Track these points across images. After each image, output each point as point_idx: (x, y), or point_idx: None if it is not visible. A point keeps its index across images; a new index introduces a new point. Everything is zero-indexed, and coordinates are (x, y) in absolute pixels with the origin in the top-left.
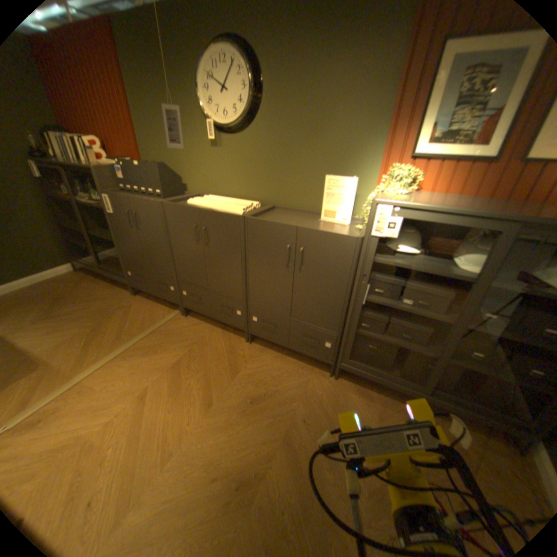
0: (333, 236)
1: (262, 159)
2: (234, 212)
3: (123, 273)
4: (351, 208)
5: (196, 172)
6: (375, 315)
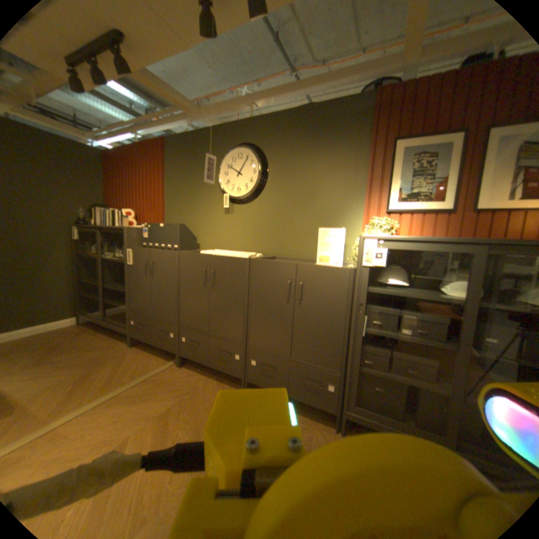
0: (329, 268)
1: (266, 220)
2: (241, 256)
3: (125, 323)
4: (342, 252)
5: (209, 233)
6: (376, 348)
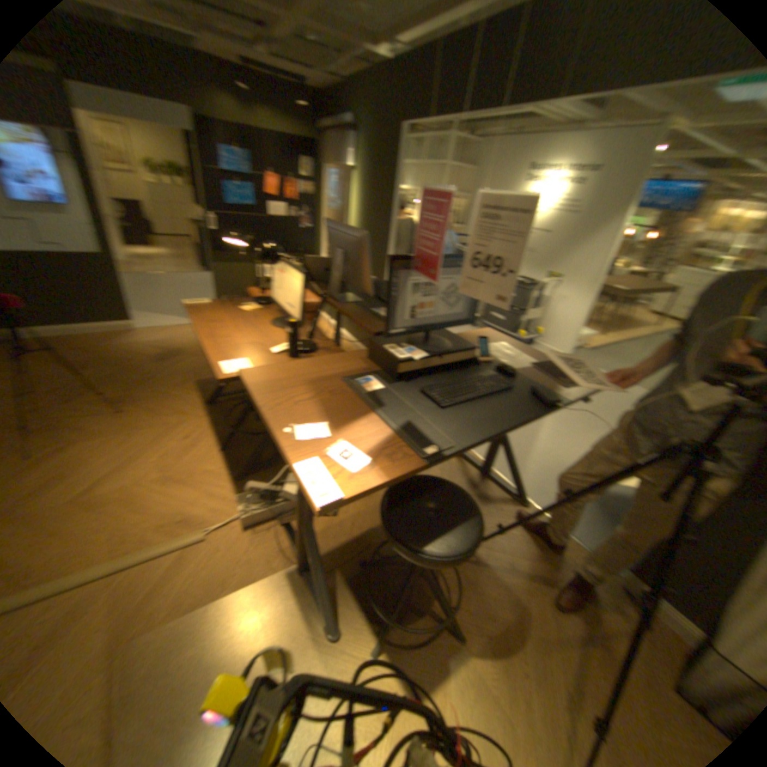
0: None
1: None
2: None
3: None
4: None
5: None
6: None
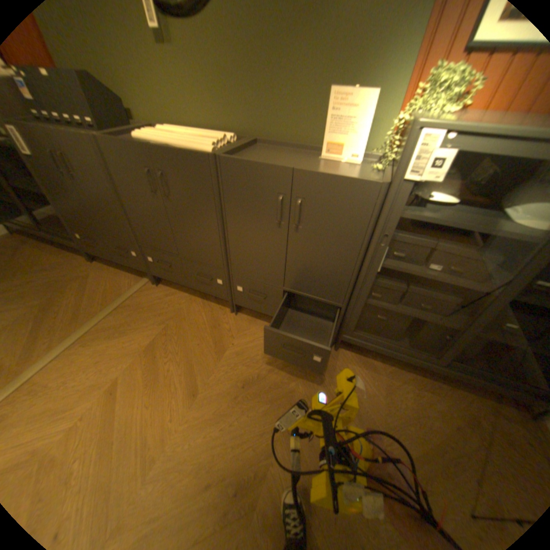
0: (345, 182)
1: (234, 64)
2: (199, 149)
3: (71, 236)
4: (364, 138)
5: (140, 90)
6: (389, 283)
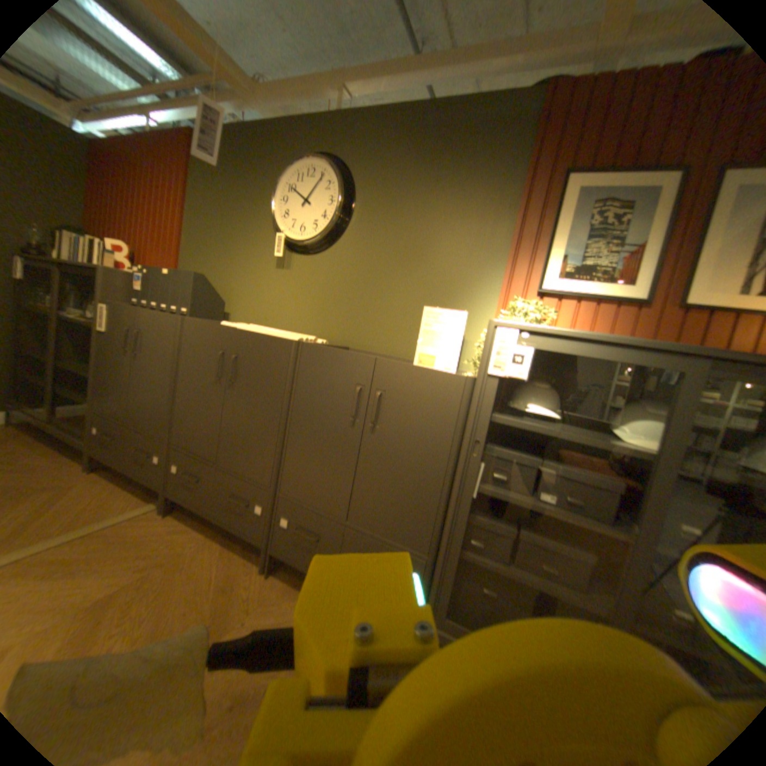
0: (429, 373)
1: (341, 286)
2: (286, 337)
3: (85, 431)
4: (457, 351)
5: (248, 297)
6: (493, 521)
